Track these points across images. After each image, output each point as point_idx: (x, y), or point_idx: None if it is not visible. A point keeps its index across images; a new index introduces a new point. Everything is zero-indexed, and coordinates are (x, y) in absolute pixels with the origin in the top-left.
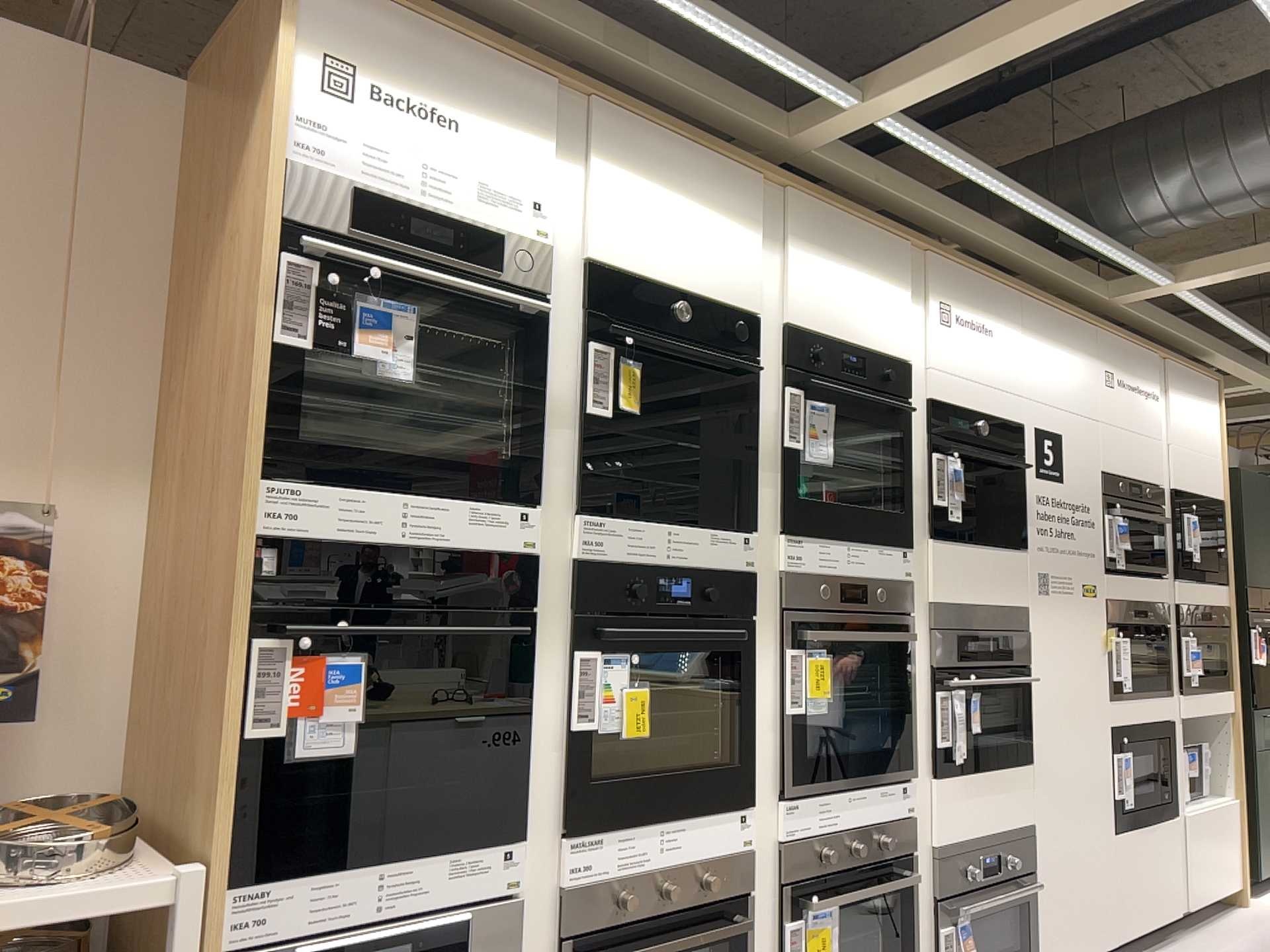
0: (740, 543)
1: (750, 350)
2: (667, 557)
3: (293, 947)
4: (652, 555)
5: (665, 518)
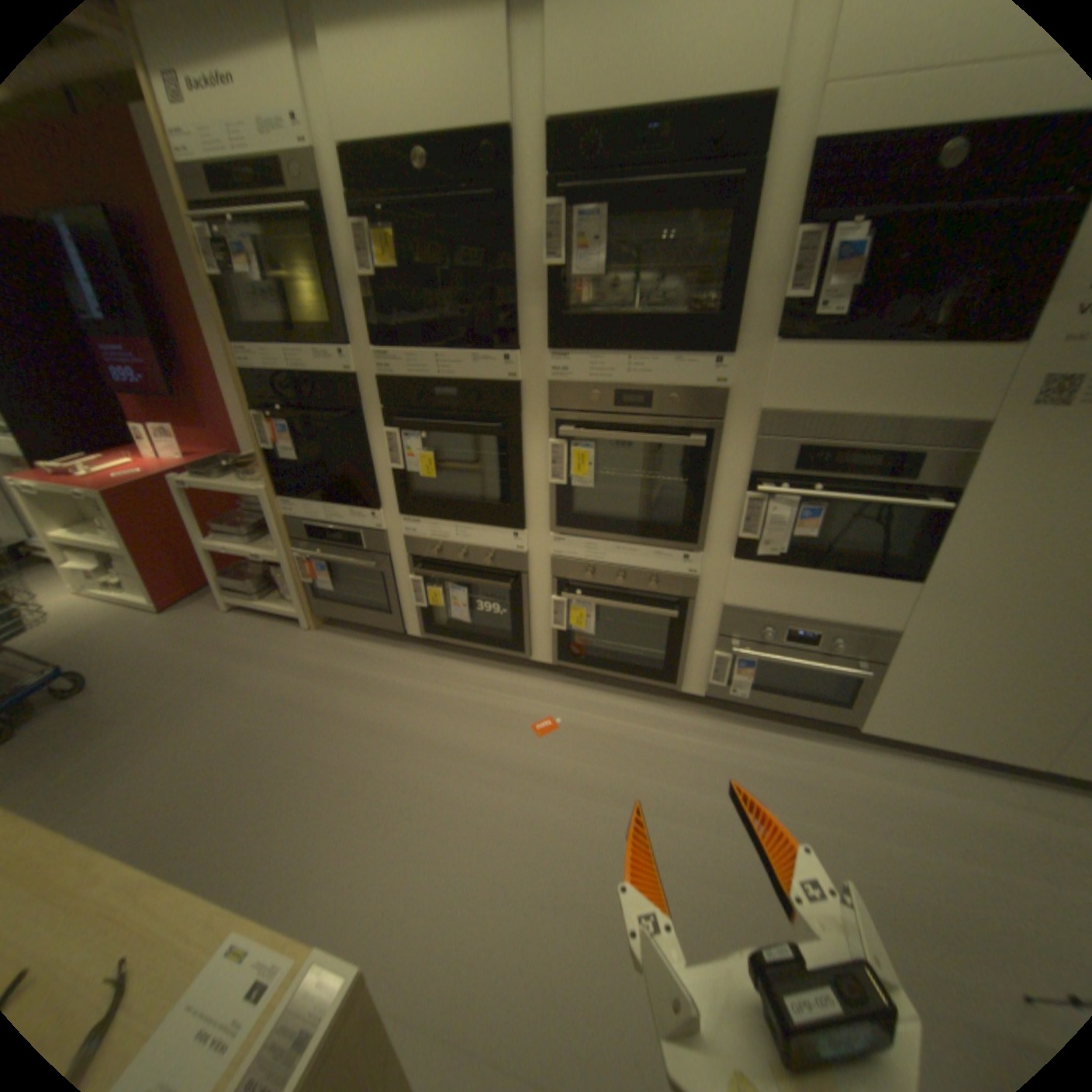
0: (503, 364)
1: (506, 165)
2: (438, 376)
3: (298, 529)
4: (425, 376)
5: (434, 348)
